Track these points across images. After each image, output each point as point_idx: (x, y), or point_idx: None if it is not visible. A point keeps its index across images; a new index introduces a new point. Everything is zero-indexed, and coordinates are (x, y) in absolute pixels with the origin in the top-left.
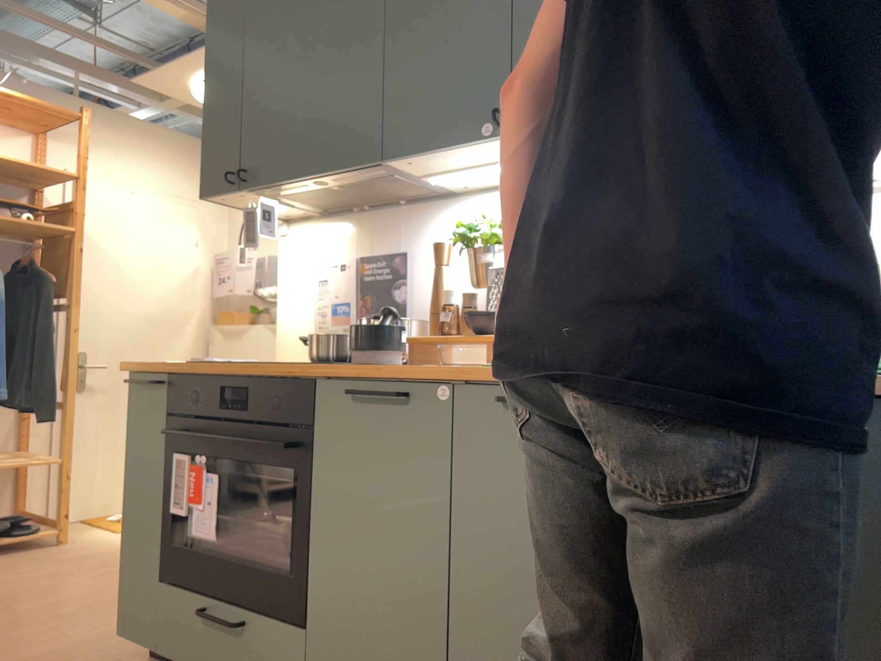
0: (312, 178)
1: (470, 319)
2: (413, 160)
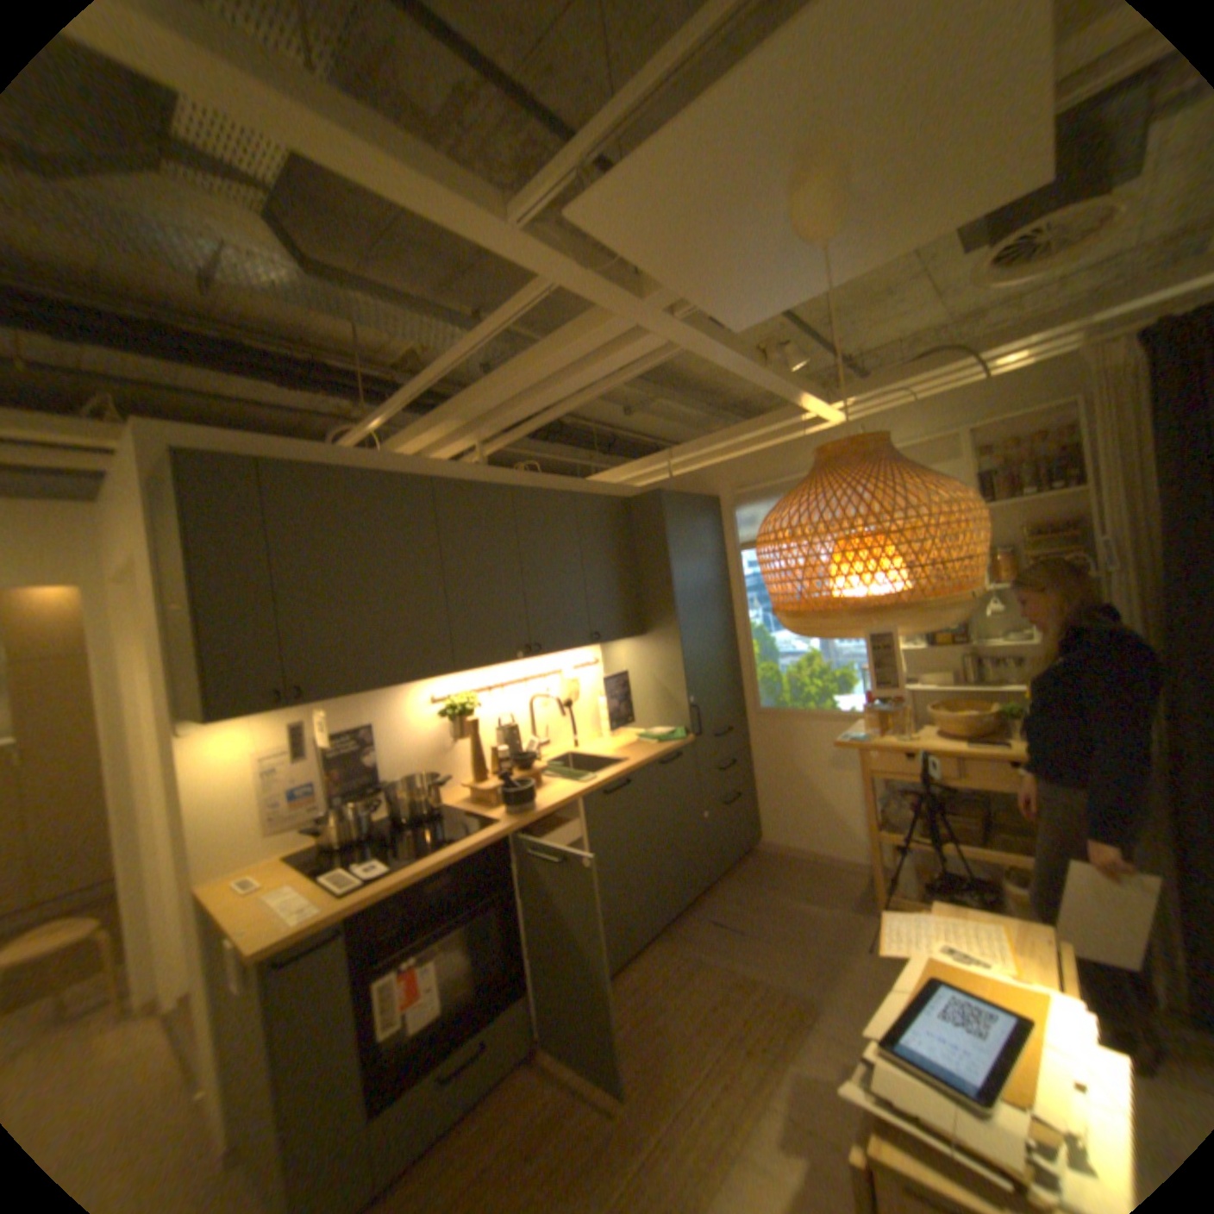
0: (383, 690)
1: (516, 762)
2: (464, 671)
